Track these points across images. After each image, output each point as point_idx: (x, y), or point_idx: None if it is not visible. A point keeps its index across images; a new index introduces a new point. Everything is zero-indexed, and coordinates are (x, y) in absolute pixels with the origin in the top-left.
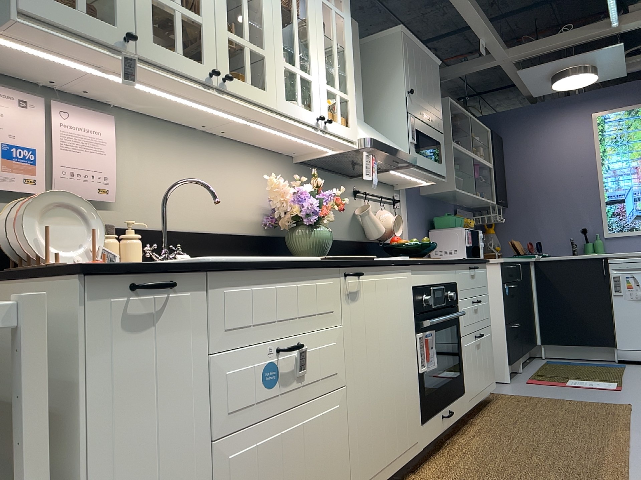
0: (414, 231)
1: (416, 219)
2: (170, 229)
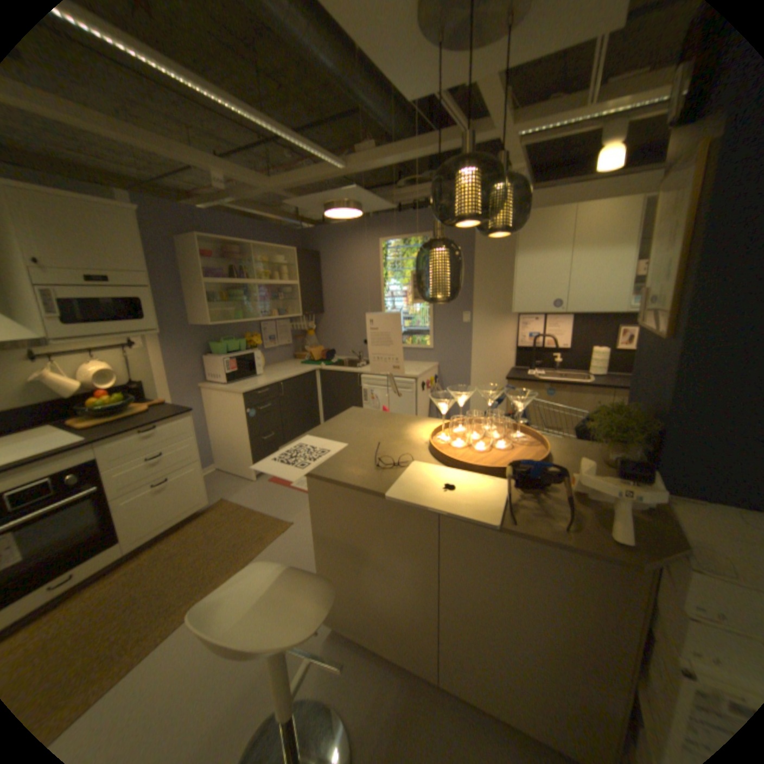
0: (173, 361)
1: (179, 349)
2: None
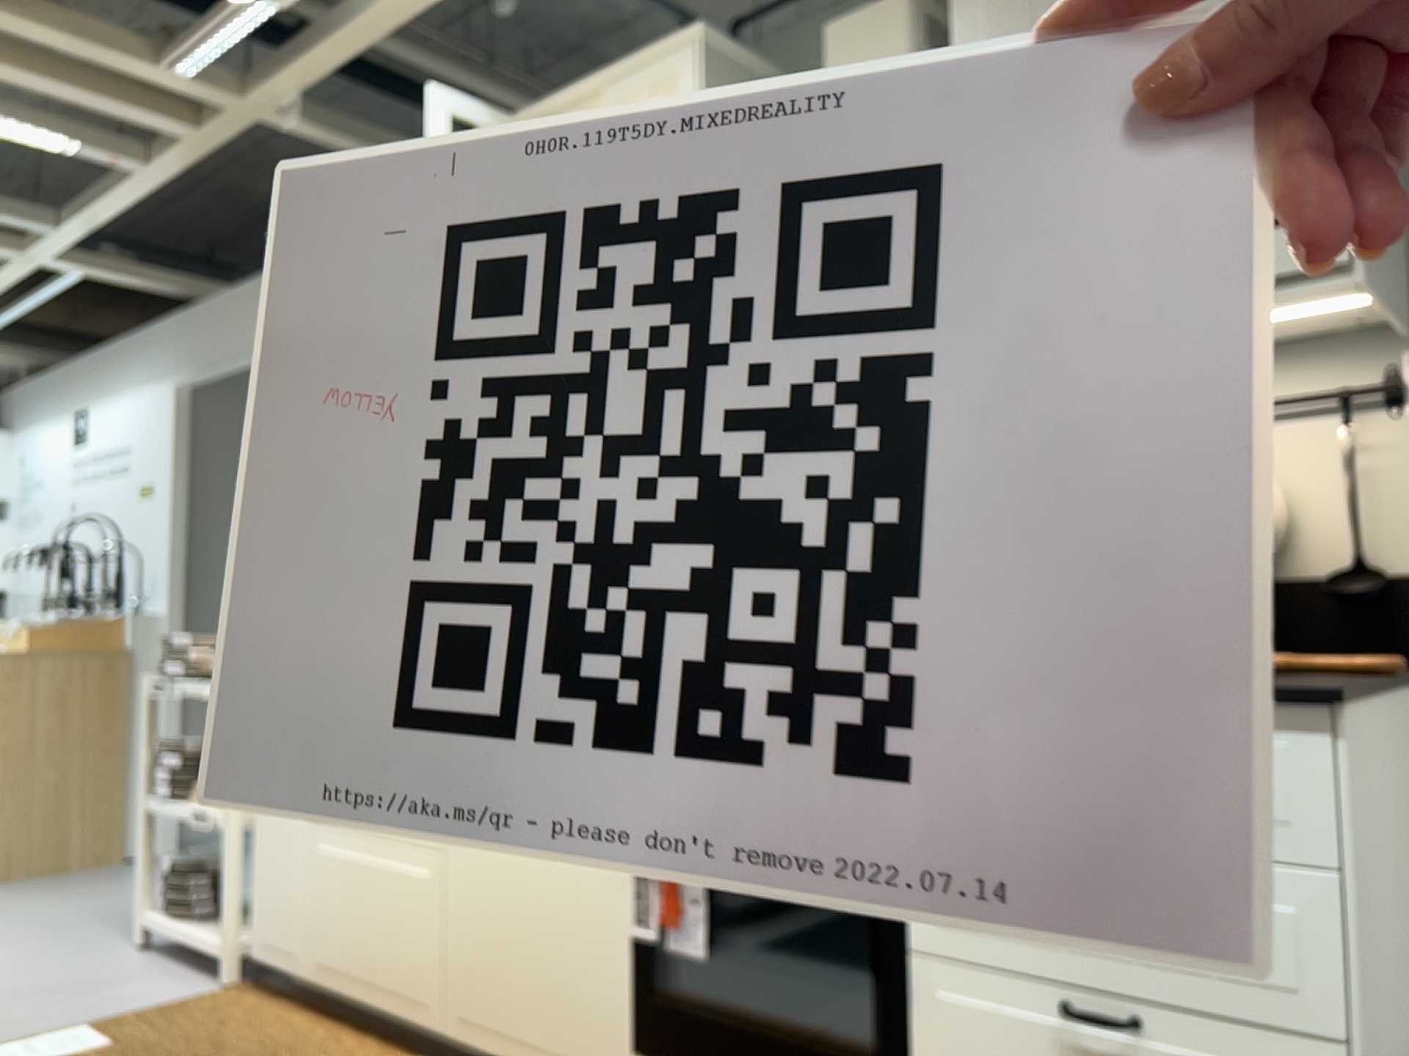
0: None
1: None
2: None
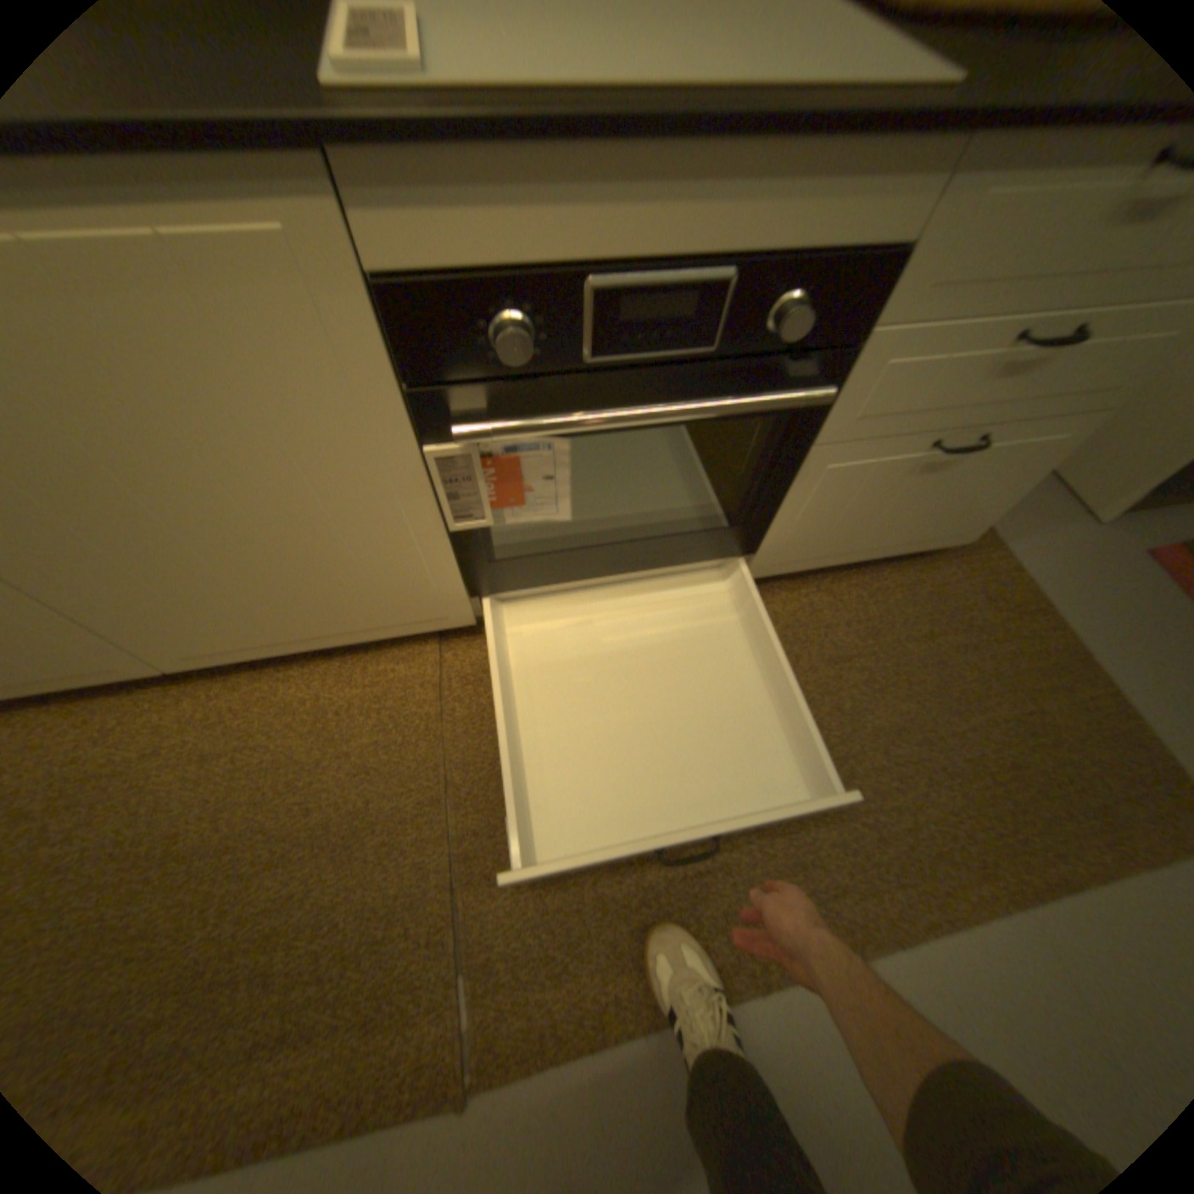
0: None
1: None
2: None
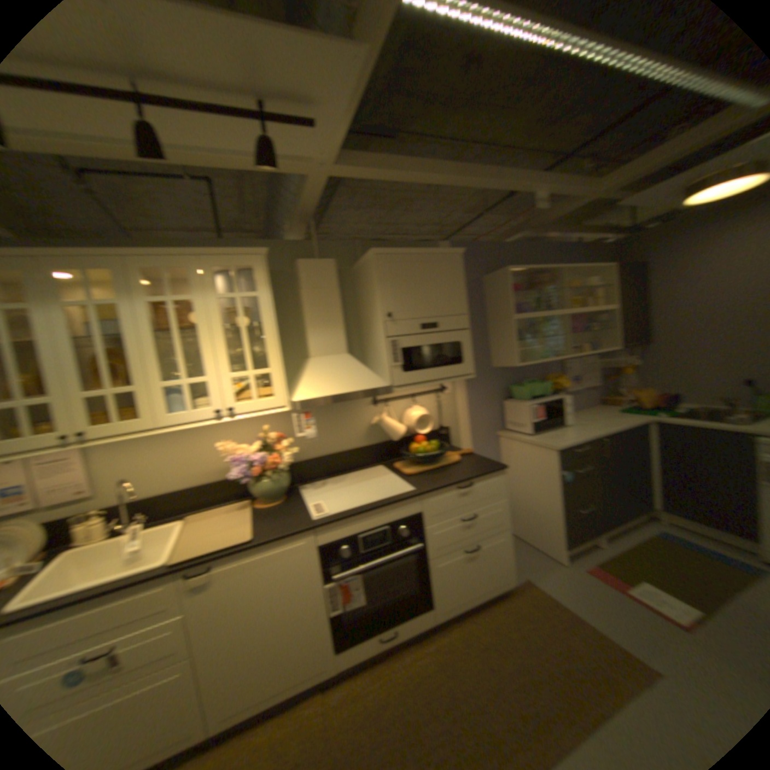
0: (477, 407)
1: (483, 394)
2: (153, 495)
